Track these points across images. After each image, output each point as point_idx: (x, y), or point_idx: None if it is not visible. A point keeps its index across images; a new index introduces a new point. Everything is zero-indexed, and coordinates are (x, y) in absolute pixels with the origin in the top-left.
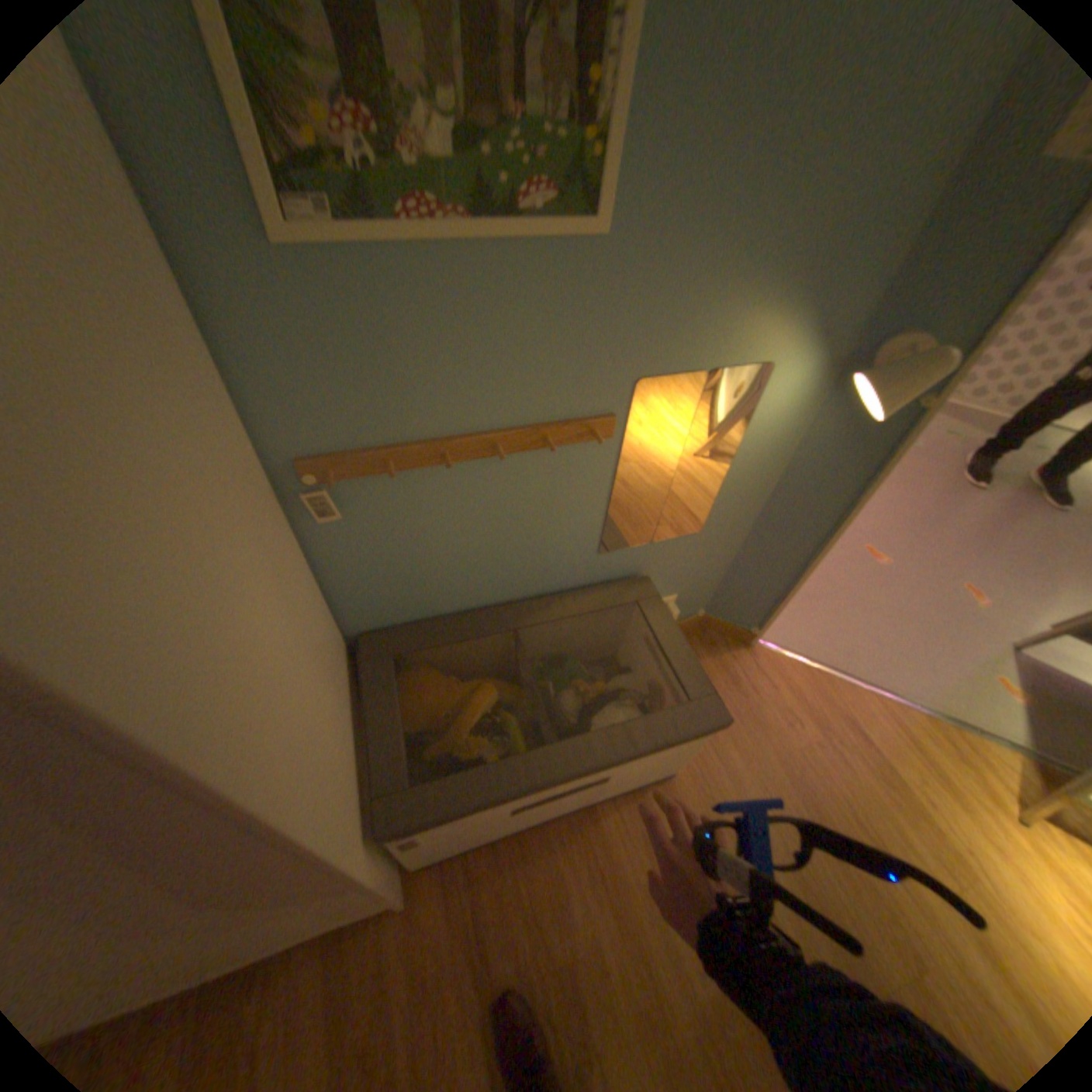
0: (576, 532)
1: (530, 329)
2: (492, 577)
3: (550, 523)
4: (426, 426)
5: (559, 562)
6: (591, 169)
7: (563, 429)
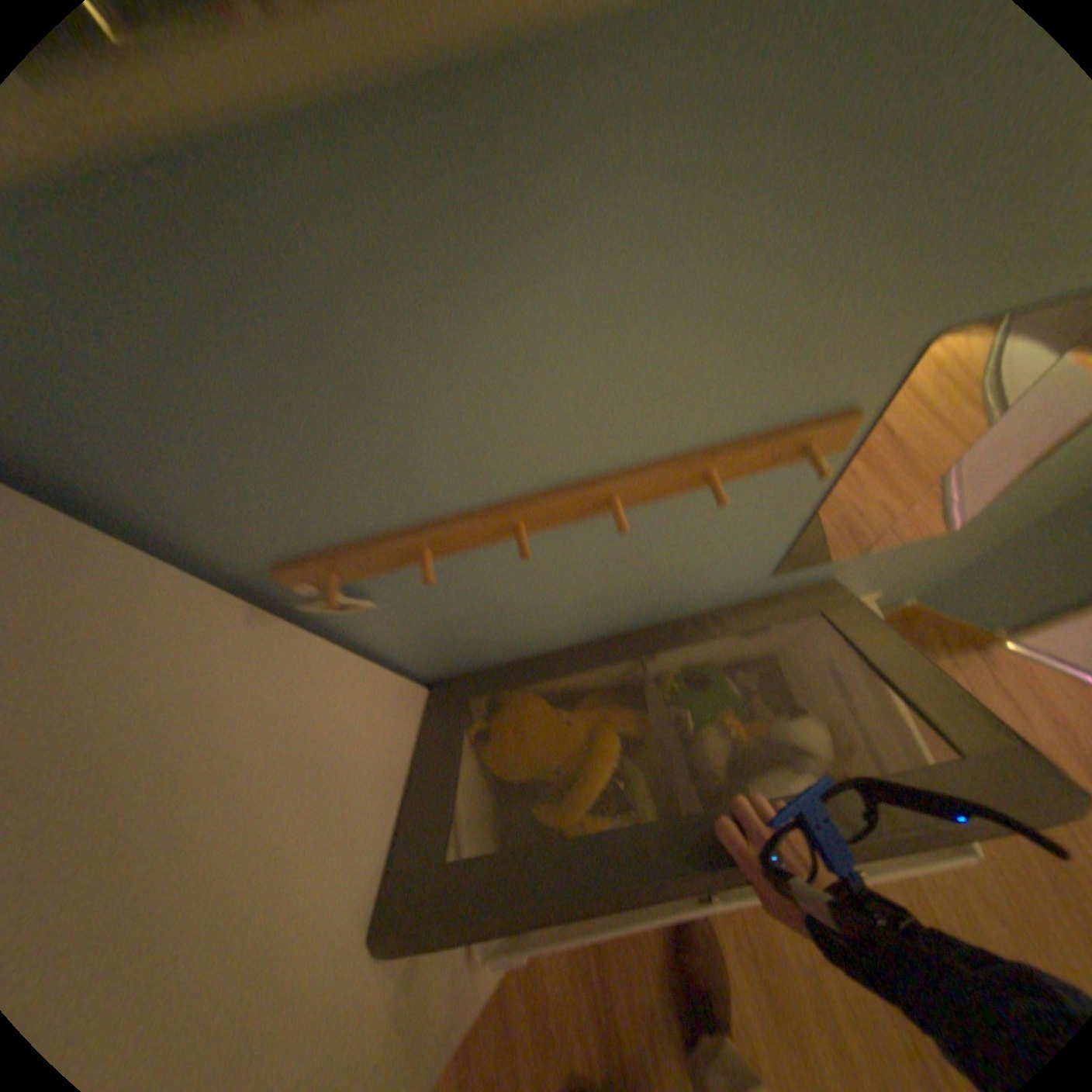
0: (745, 562)
1: (696, 275)
2: (611, 618)
3: (704, 560)
4: (481, 489)
5: (711, 592)
6: None
7: (747, 453)
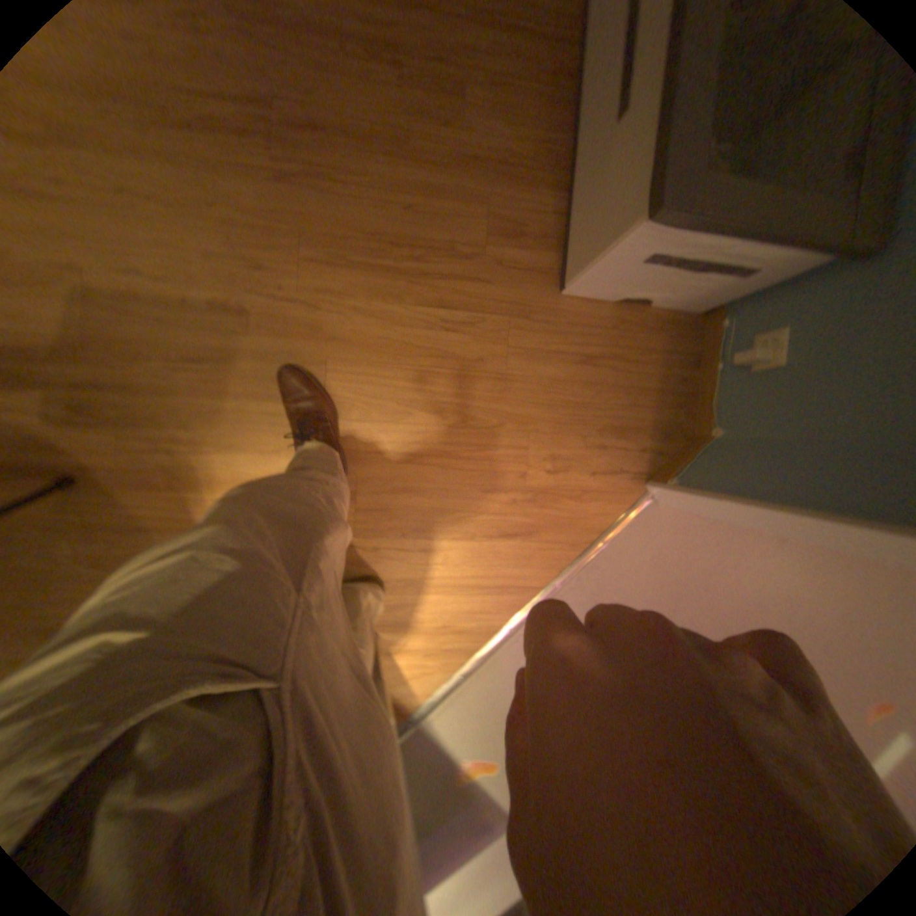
0: None
1: None
2: None
3: None
4: None
5: None
6: None
7: None
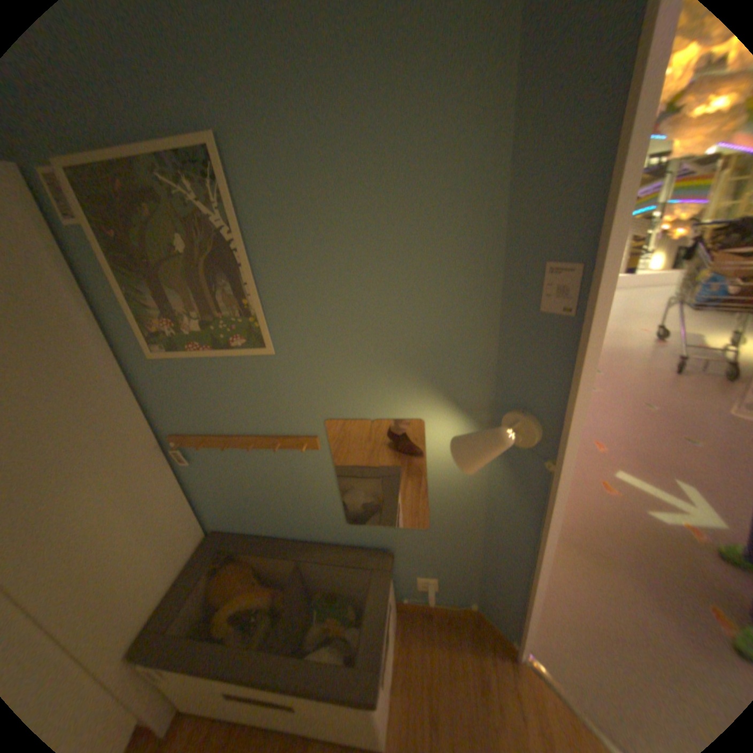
0: (325, 504)
1: (254, 391)
2: (279, 520)
3: (304, 494)
4: (219, 429)
5: (320, 522)
6: (256, 331)
7: (287, 441)
